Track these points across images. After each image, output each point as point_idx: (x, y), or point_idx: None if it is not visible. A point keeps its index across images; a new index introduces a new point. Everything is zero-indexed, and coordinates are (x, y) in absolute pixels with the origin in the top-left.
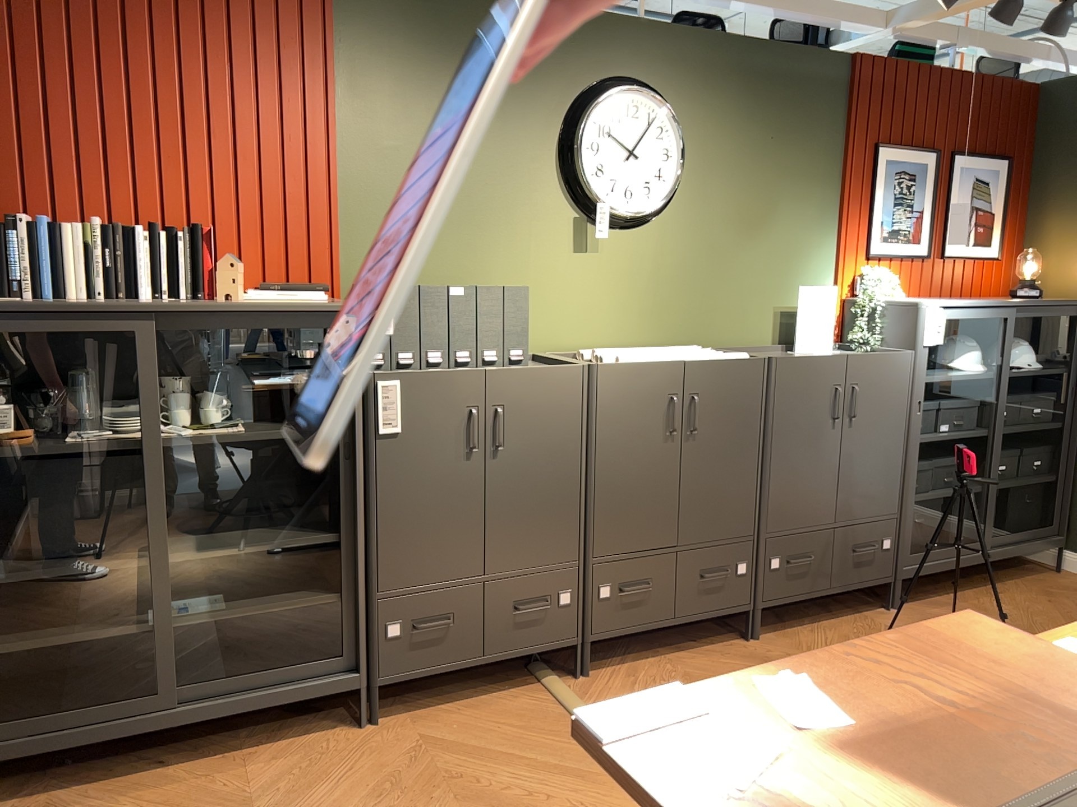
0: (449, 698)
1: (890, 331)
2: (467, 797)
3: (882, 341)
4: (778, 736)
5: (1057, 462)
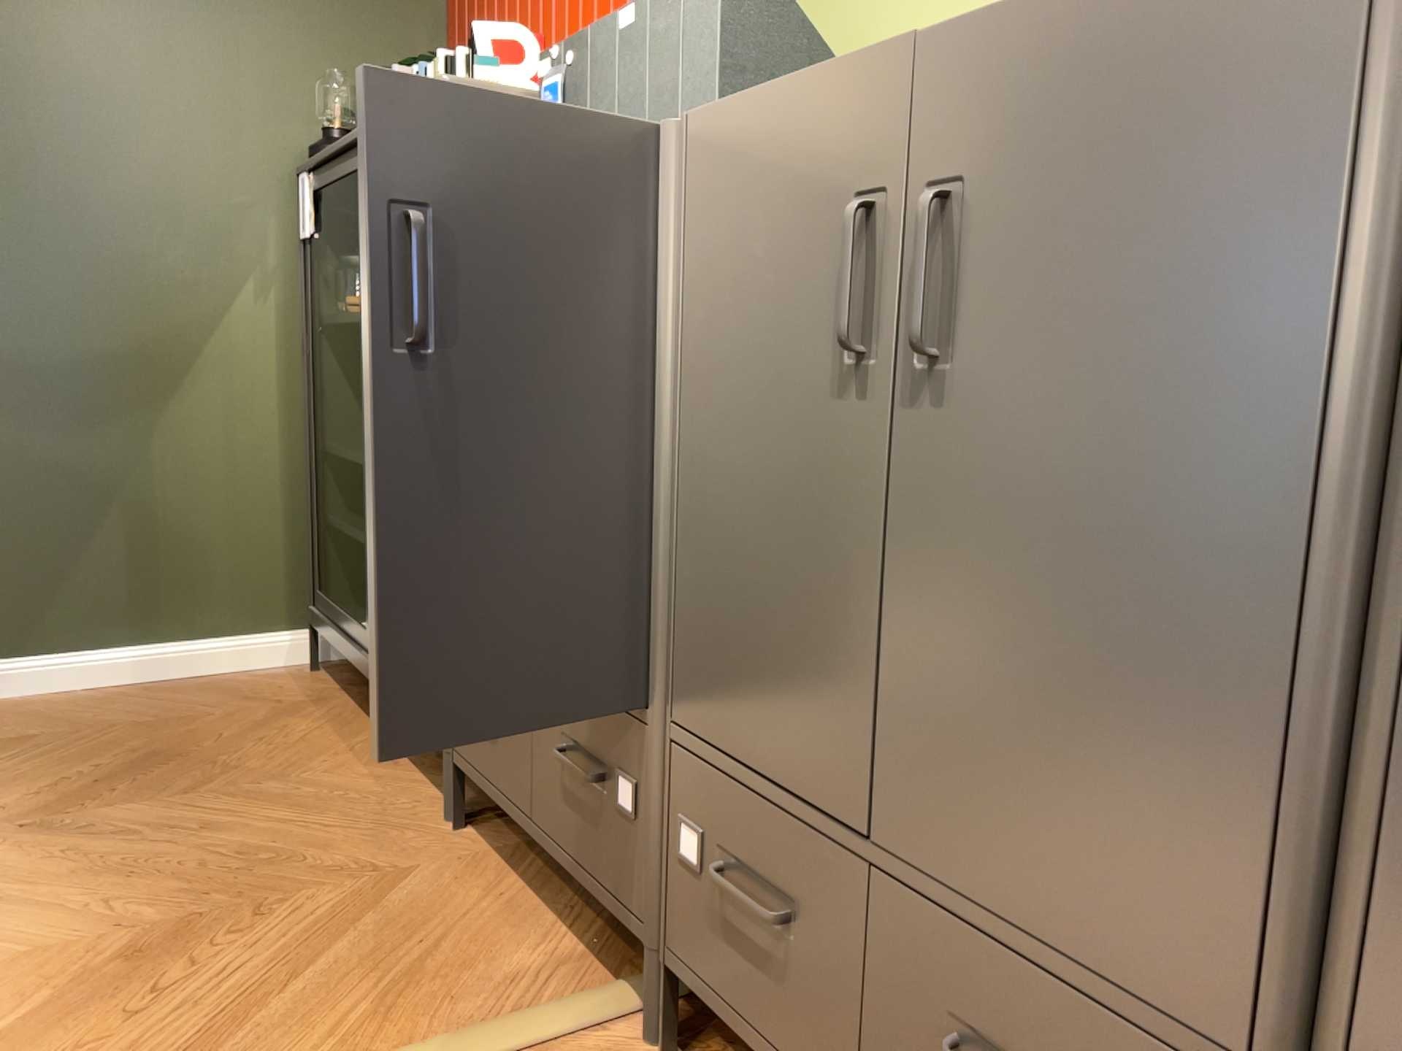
0: (541, 884)
1: None
2: (195, 928)
3: None
4: None
5: None
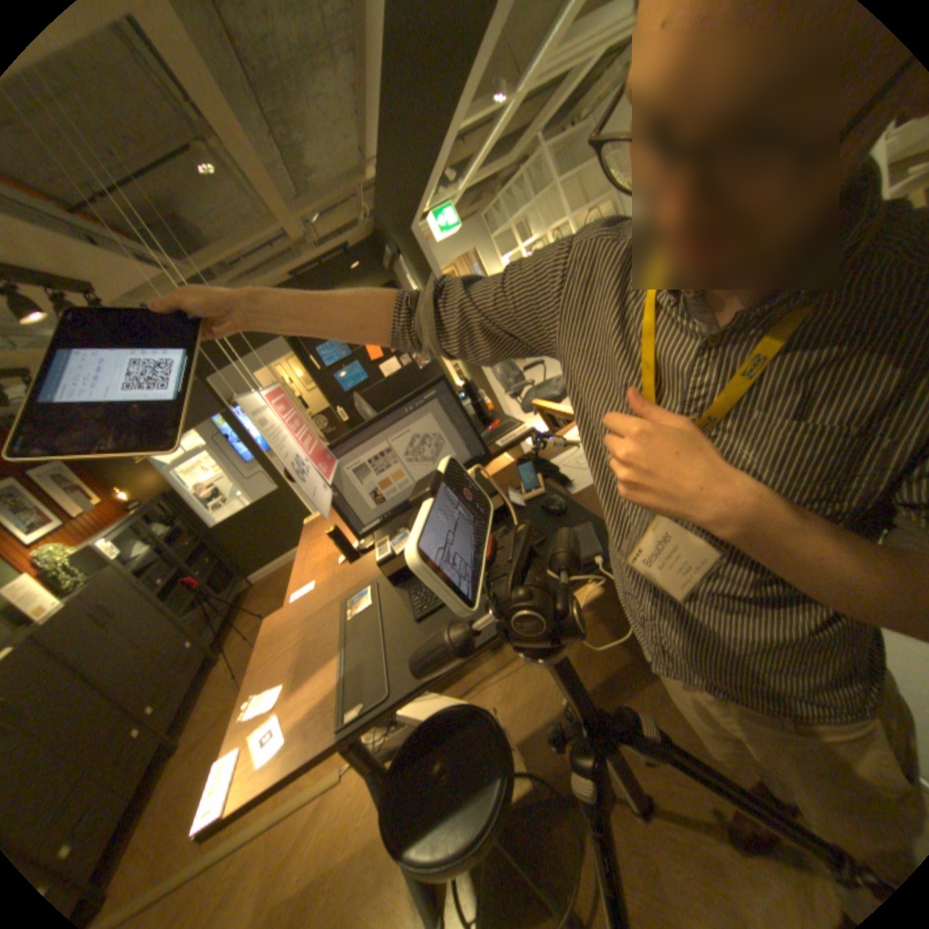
0: None
1: (85, 568)
2: None
3: (85, 575)
4: (264, 713)
5: (212, 554)
